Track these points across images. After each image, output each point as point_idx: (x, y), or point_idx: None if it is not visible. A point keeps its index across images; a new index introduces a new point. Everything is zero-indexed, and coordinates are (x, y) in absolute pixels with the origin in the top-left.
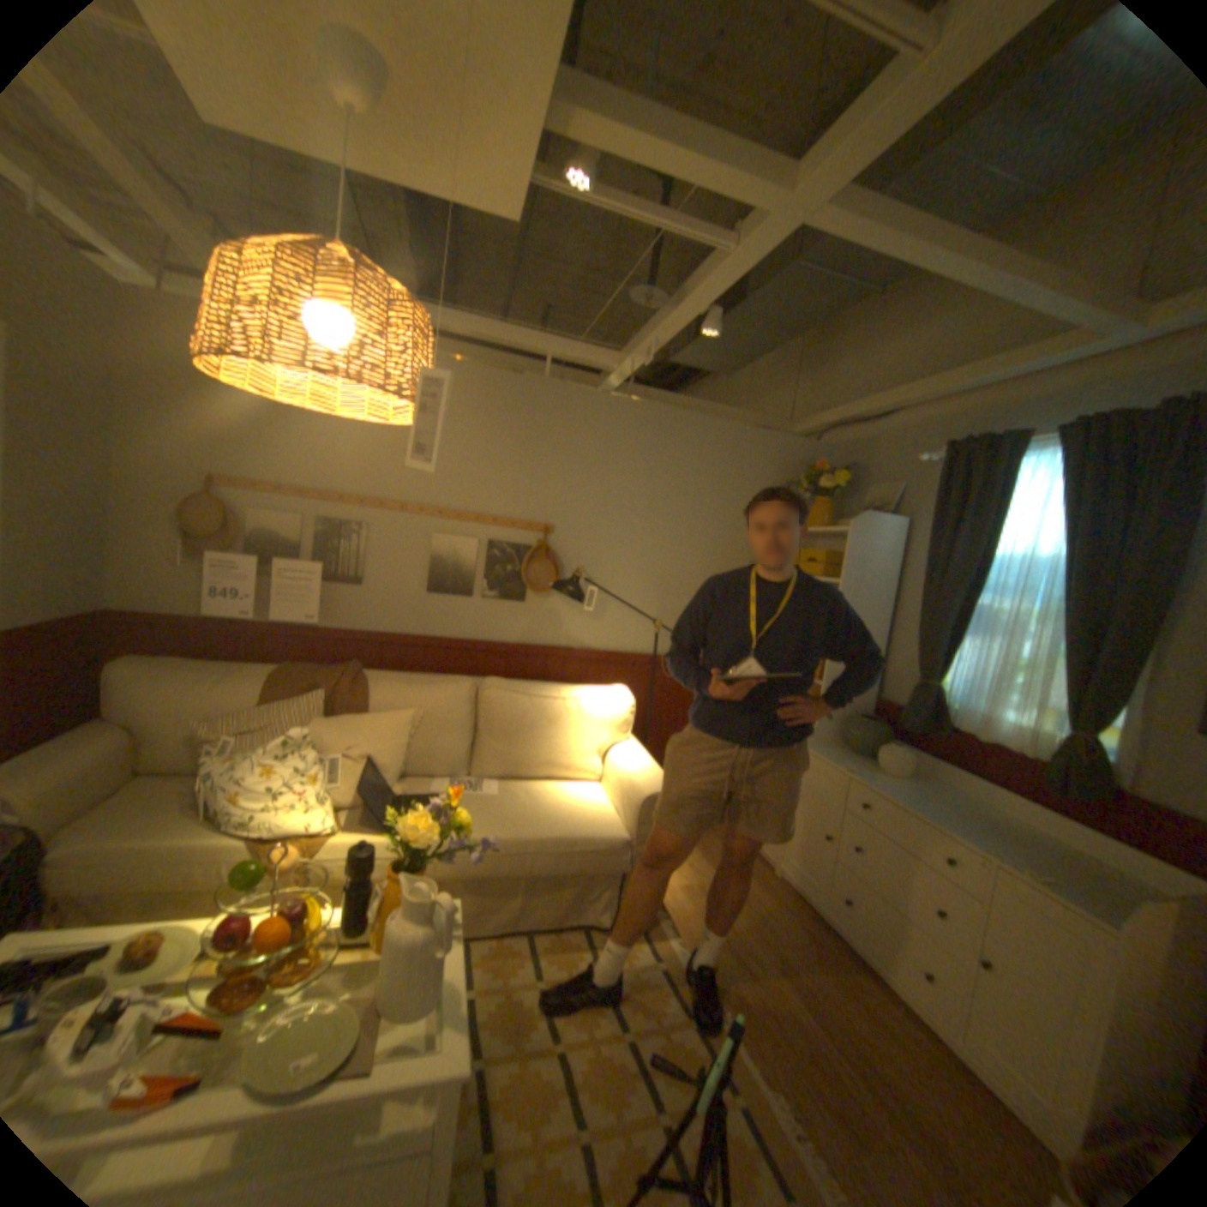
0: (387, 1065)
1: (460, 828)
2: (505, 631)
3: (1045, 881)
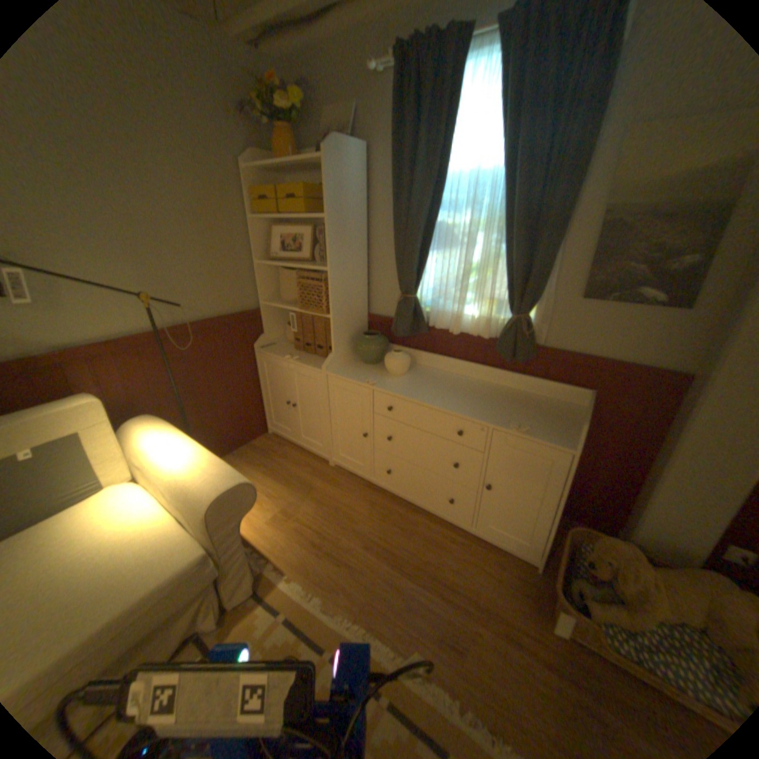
0: None
1: None
2: None
3: (525, 430)
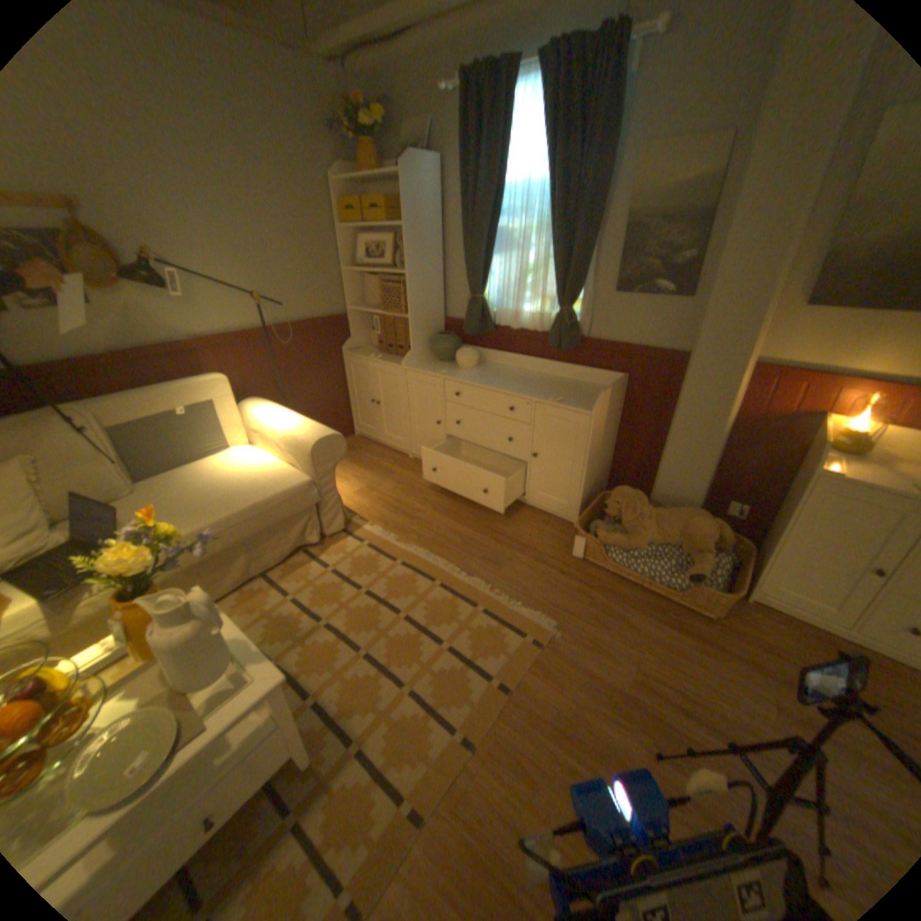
0: (211, 712)
1: (165, 536)
2: (84, 340)
3: (557, 401)
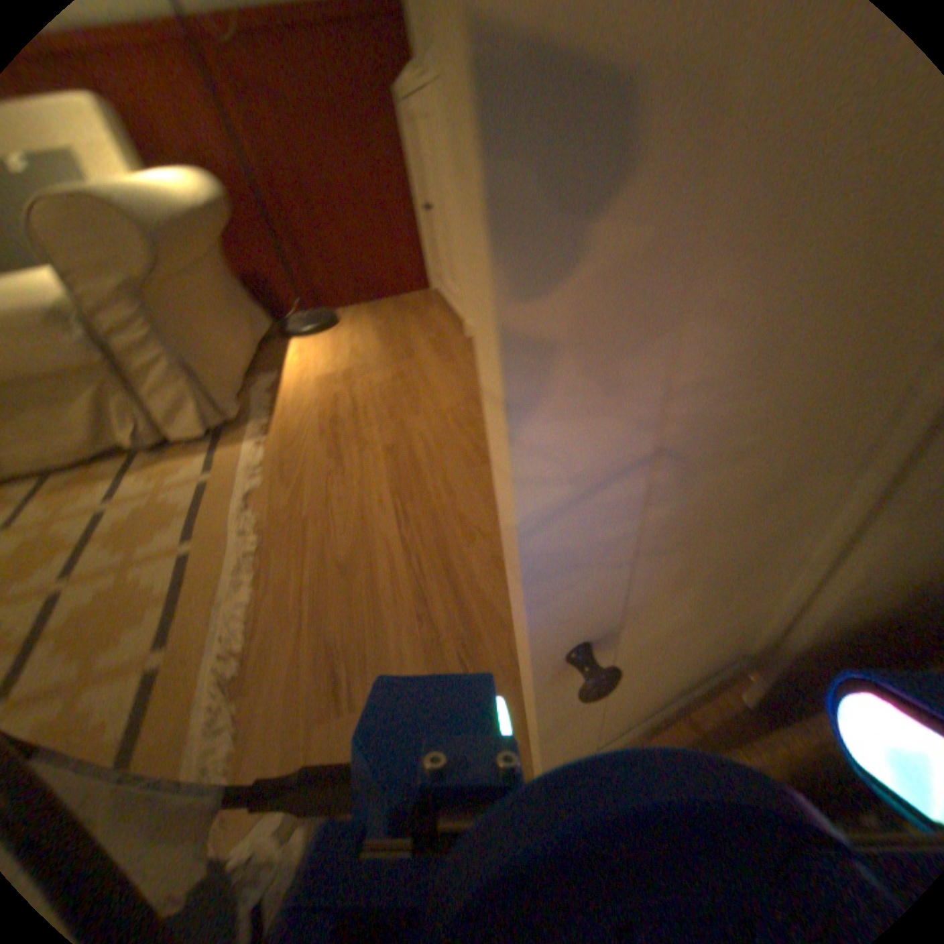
0: None
1: None
2: None
3: None
